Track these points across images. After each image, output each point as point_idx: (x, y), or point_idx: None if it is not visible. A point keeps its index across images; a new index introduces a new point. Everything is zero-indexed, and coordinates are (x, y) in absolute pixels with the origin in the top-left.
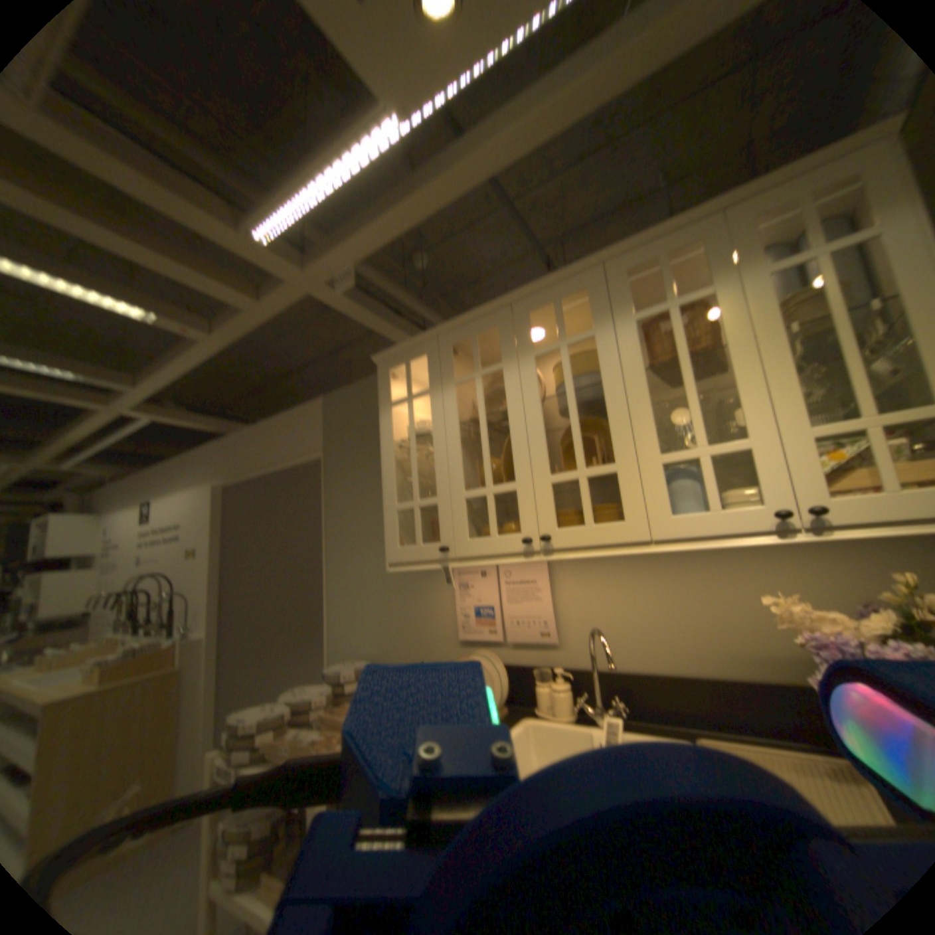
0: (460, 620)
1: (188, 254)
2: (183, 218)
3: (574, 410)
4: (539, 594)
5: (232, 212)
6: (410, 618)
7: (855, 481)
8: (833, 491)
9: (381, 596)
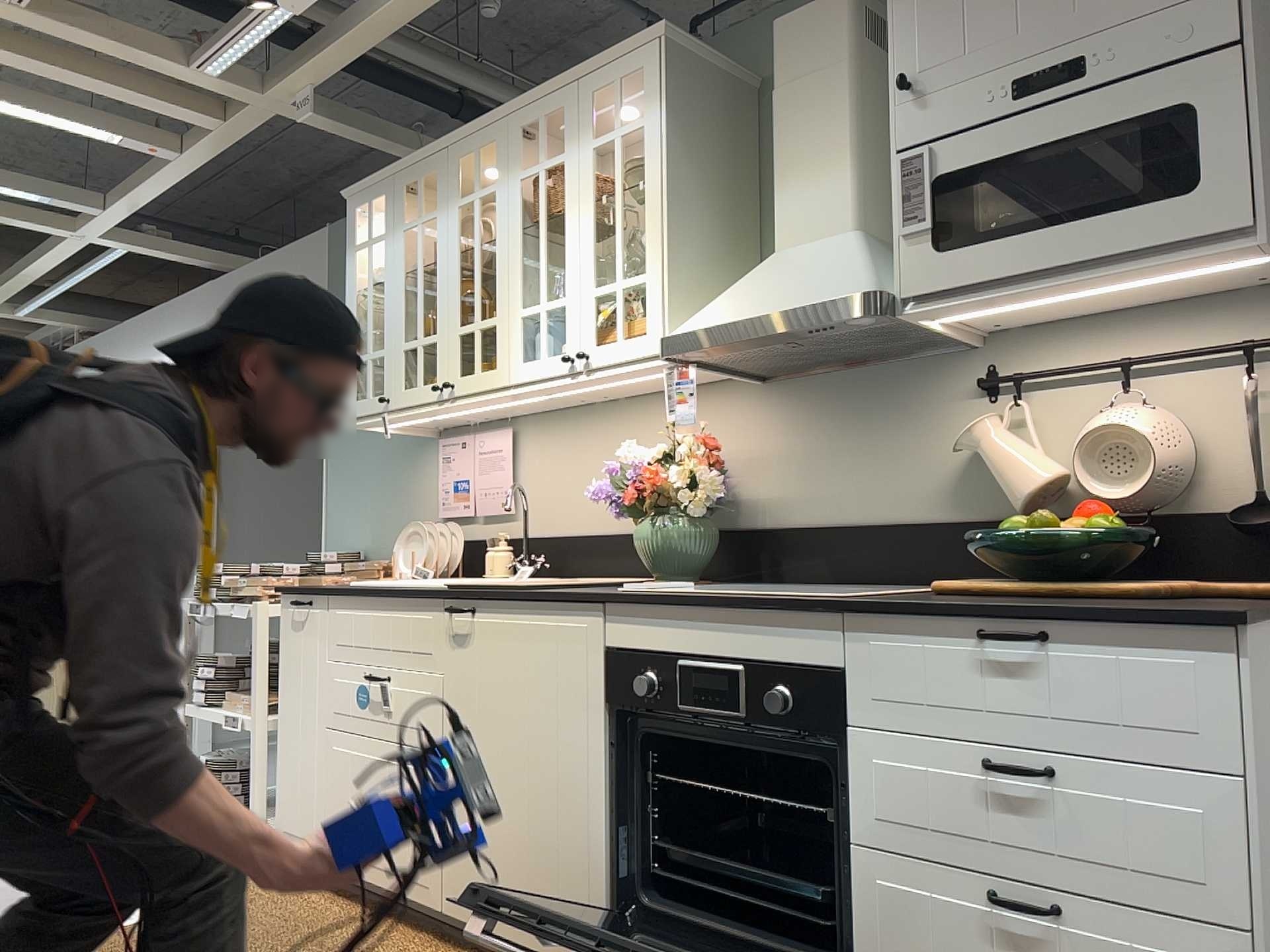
0: (439, 499)
1: (155, 91)
2: (146, 71)
3: (476, 268)
4: (501, 465)
5: (190, 59)
6: (401, 504)
7: (615, 334)
8: (594, 341)
9: (377, 481)
